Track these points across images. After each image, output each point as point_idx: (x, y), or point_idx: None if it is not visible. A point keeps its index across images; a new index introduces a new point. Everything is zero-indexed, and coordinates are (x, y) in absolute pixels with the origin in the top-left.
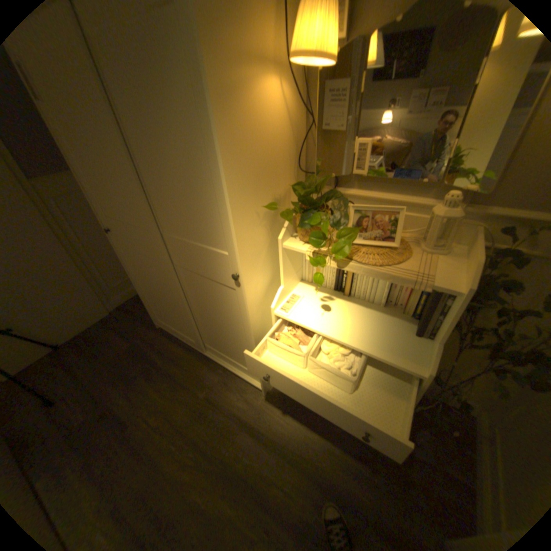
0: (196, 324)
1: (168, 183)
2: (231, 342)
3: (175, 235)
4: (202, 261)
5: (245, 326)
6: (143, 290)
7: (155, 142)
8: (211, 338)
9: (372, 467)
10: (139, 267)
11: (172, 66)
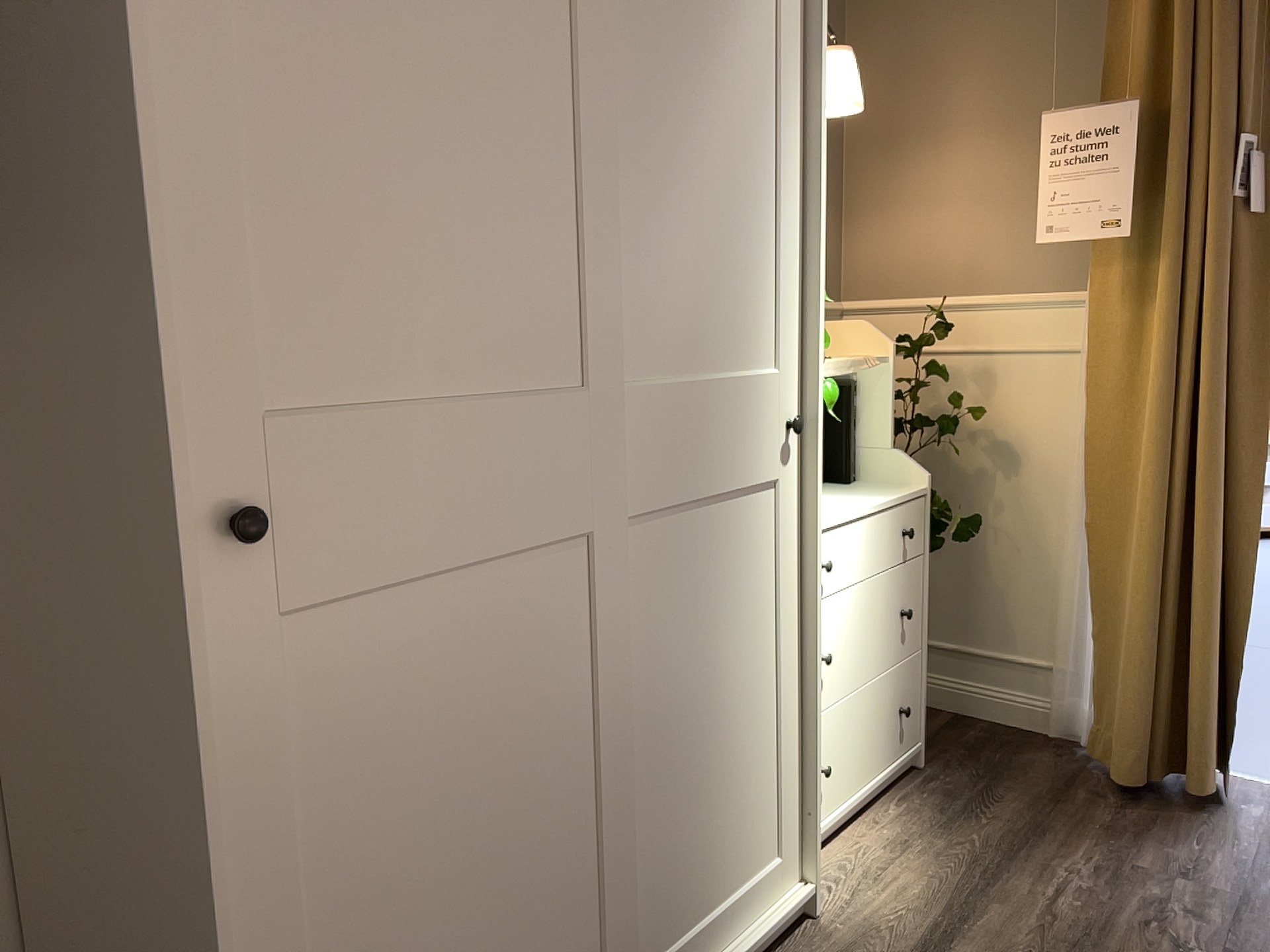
0: (630, 834)
1: (686, 212)
2: (734, 762)
3: (660, 377)
4: (720, 434)
5: (782, 609)
6: (340, 946)
7: (685, 115)
8: (666, 864)
9: (950, 778)
10: (411, 697)
11: (754, 13)
